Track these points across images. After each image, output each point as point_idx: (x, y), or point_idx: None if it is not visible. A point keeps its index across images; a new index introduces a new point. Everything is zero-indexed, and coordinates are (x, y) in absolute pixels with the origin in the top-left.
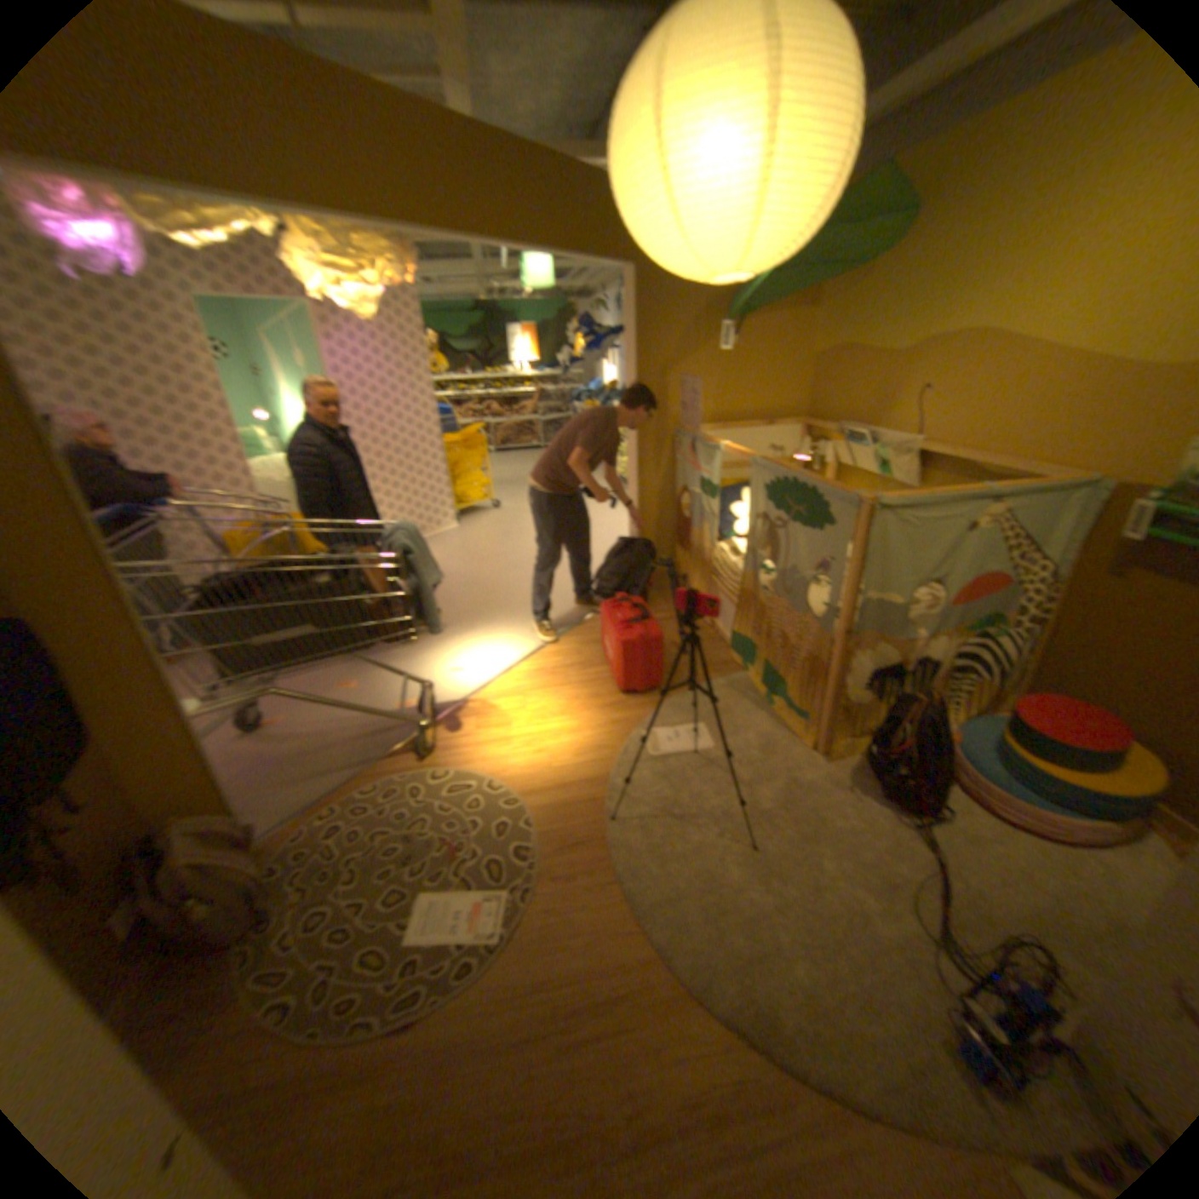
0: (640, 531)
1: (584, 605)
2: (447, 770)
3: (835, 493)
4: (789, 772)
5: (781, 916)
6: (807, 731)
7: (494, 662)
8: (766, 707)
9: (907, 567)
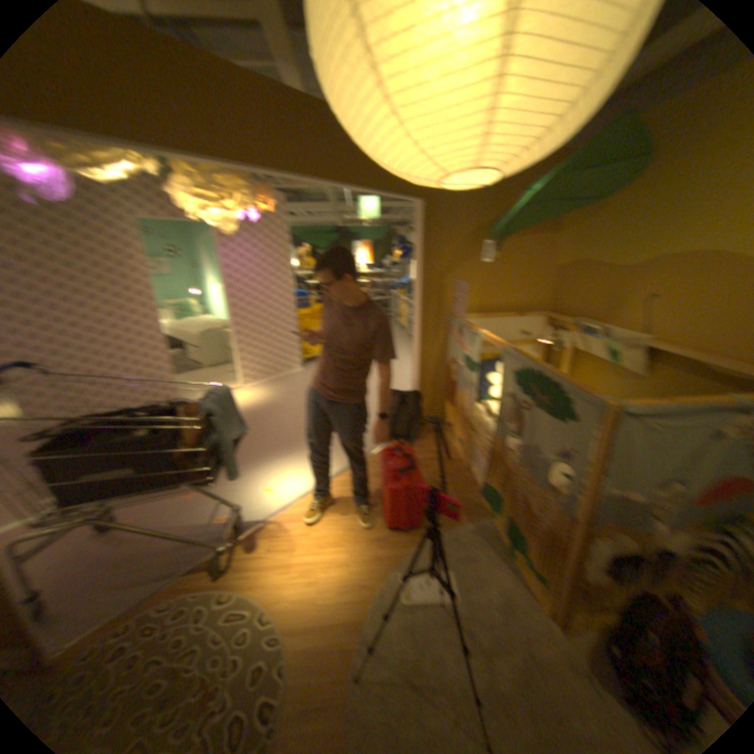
0: (418, 386)
1: (372, 439)
2: (228, 593)
3: (578, 392)
4: (526, 642)
5: None
6: (544, 598)
7: (294, 485)
8: (507, 558)
9: (650, 468)
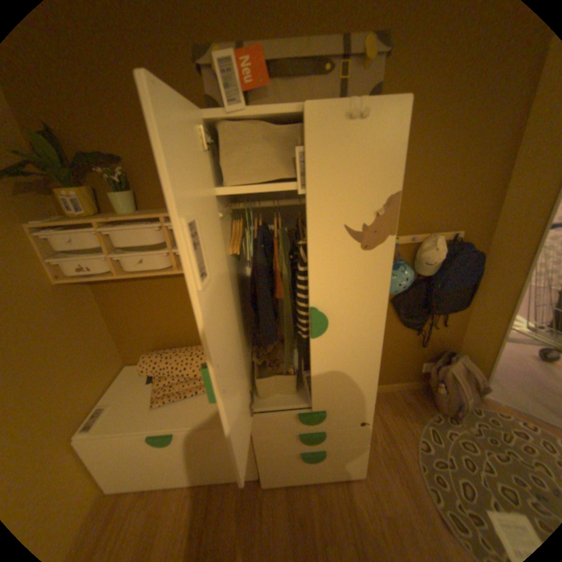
0: None
1: None
2: None
3: None
4: None
5: None
6: None
7: None
8: None
9: None
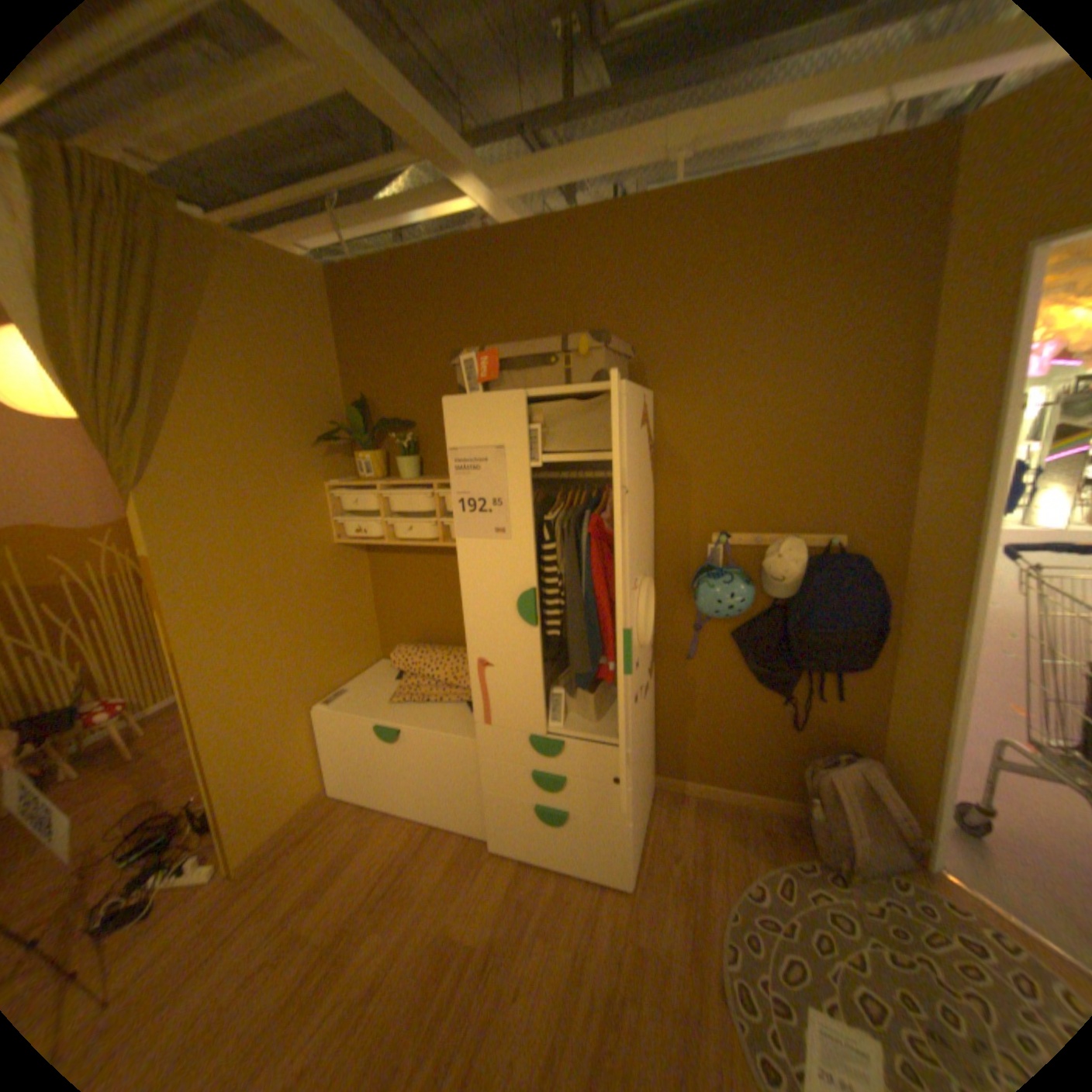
0: None
1: None
2: None
3: None
4: None
5: None
6: None
7: None
8: None
9: None
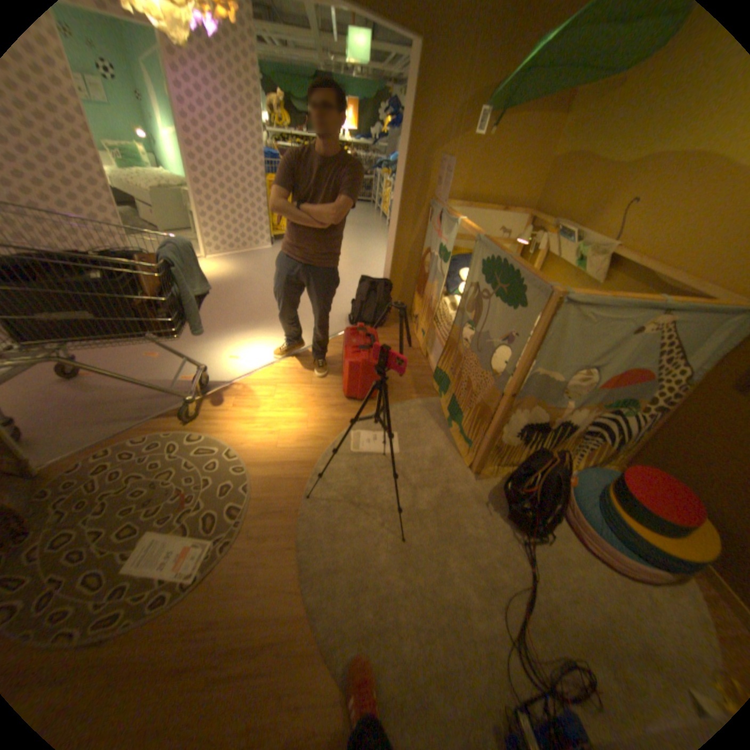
0: (391, 276)
1: (341, 324)
2: (200, 434)
3: (534, 280)
4: (446, 482)
5: (406, 598)
6: (467, 454)
7: (262, 356)
8: (445, 427)
9: (575, 353)
